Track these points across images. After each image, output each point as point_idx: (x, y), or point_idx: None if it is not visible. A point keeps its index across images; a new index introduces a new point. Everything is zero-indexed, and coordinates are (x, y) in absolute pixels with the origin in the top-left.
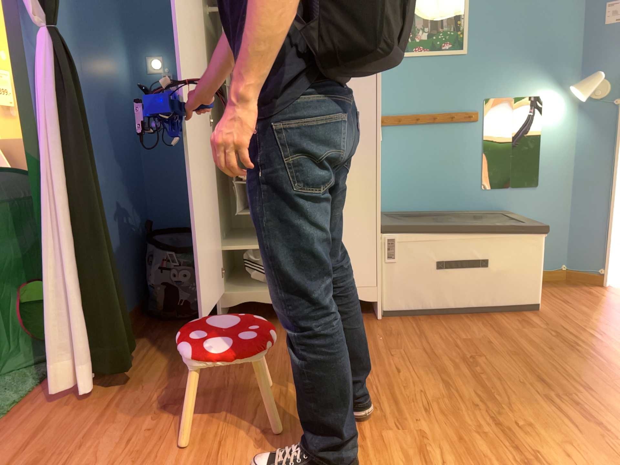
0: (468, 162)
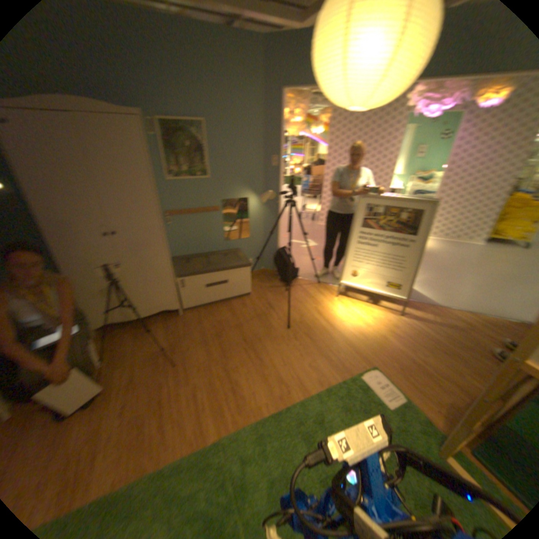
0: (219, 230)
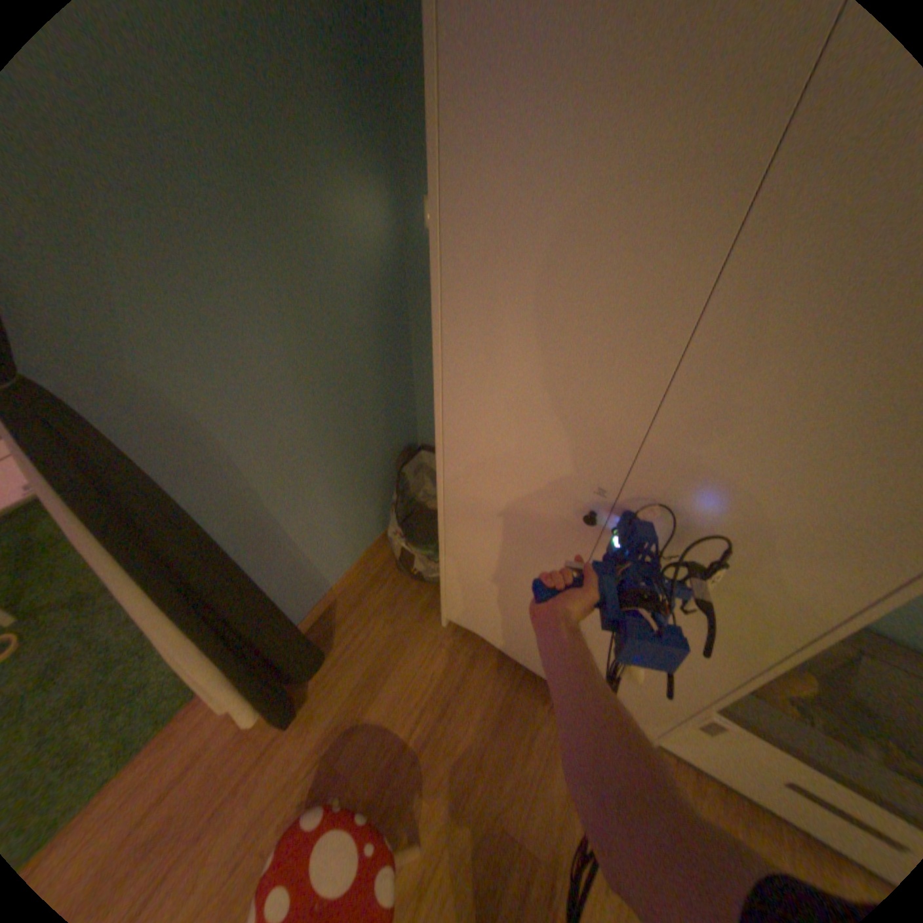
0: None
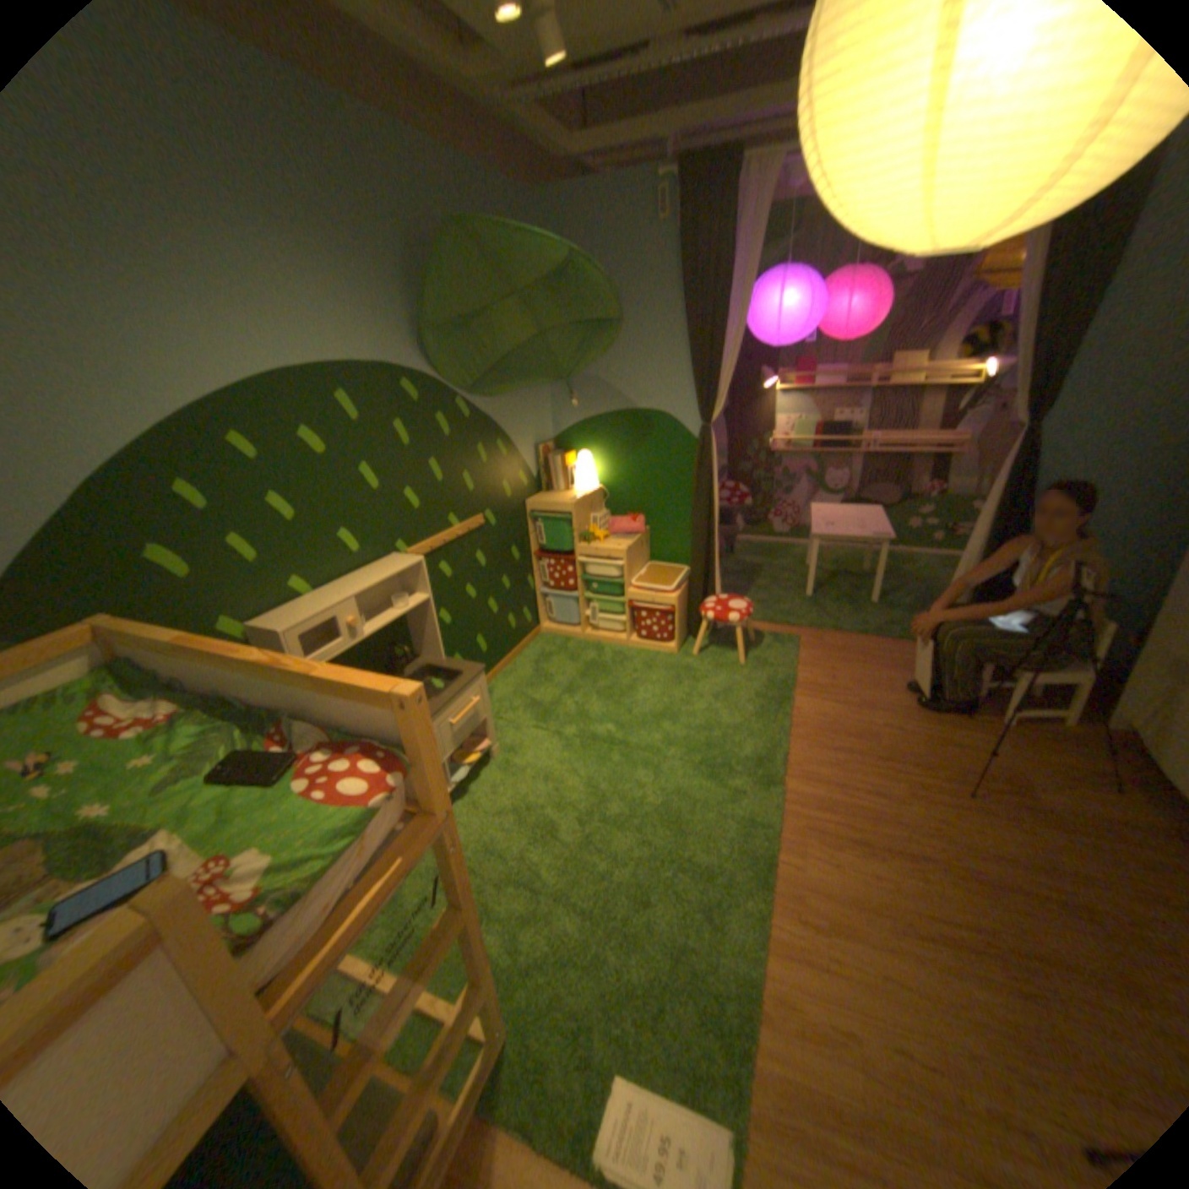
0: None
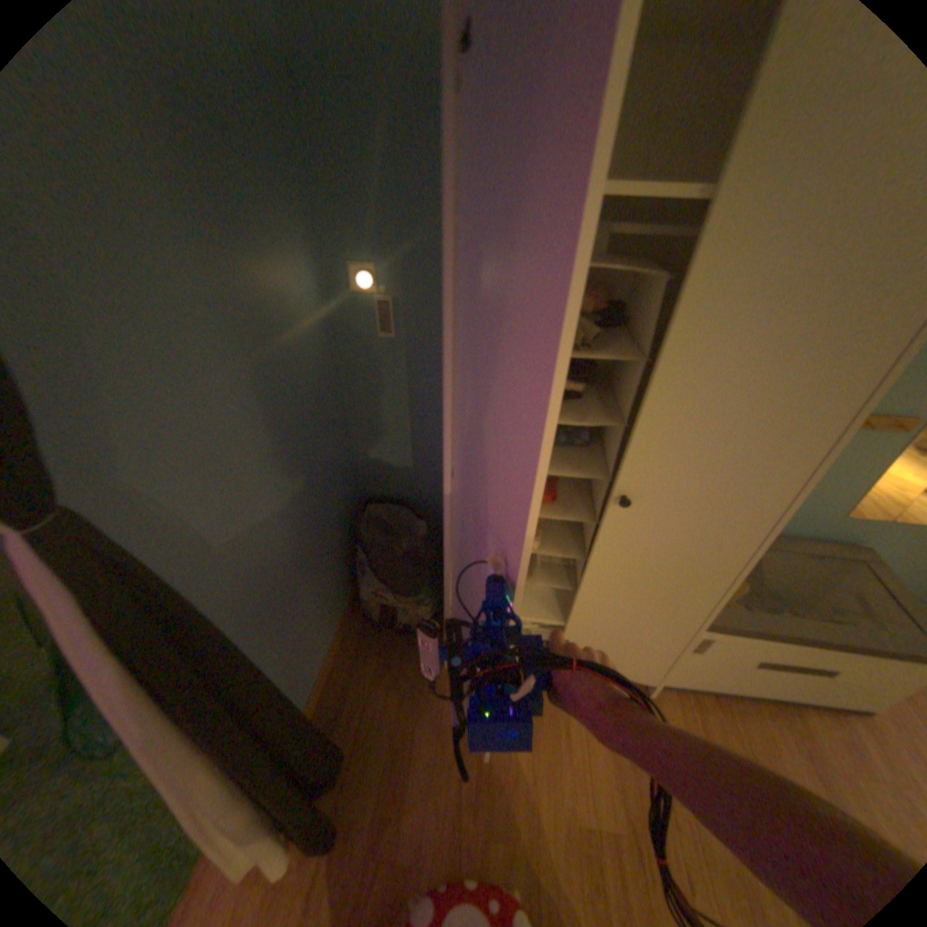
0: (852, 481)
